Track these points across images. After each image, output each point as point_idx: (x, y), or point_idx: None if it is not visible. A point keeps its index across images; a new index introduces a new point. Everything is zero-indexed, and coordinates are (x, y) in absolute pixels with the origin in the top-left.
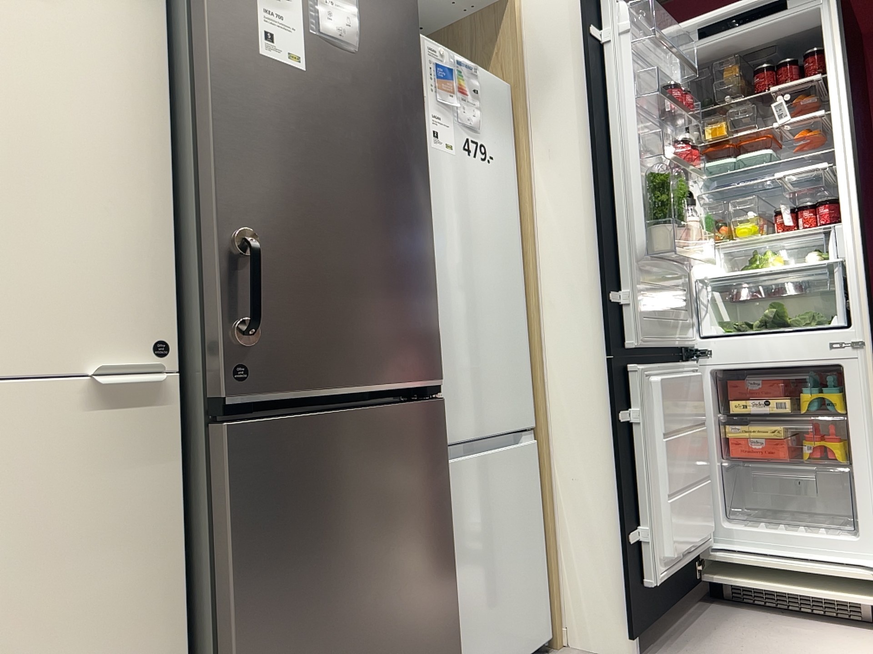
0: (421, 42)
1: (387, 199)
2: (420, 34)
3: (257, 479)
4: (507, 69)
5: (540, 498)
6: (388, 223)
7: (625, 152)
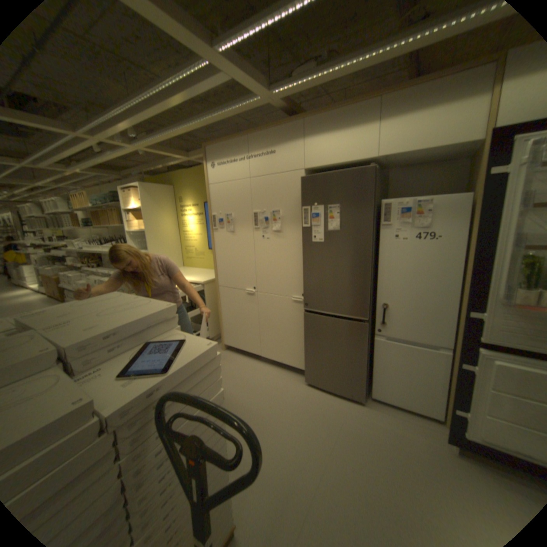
0: (392, 203)
1: (349, 269)
2: (394, 199)
3: (309, 323)
4: (479, 181)
5: (453, 376)
6: (348, 275)
7: (504, 242)
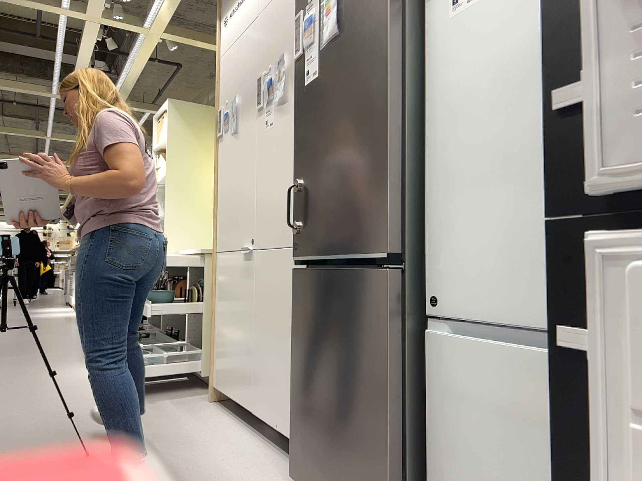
0: None
1: (354, 122)
2: None
3: (299, 297)
4: None
5: None
6: (353, 140)
7: None
